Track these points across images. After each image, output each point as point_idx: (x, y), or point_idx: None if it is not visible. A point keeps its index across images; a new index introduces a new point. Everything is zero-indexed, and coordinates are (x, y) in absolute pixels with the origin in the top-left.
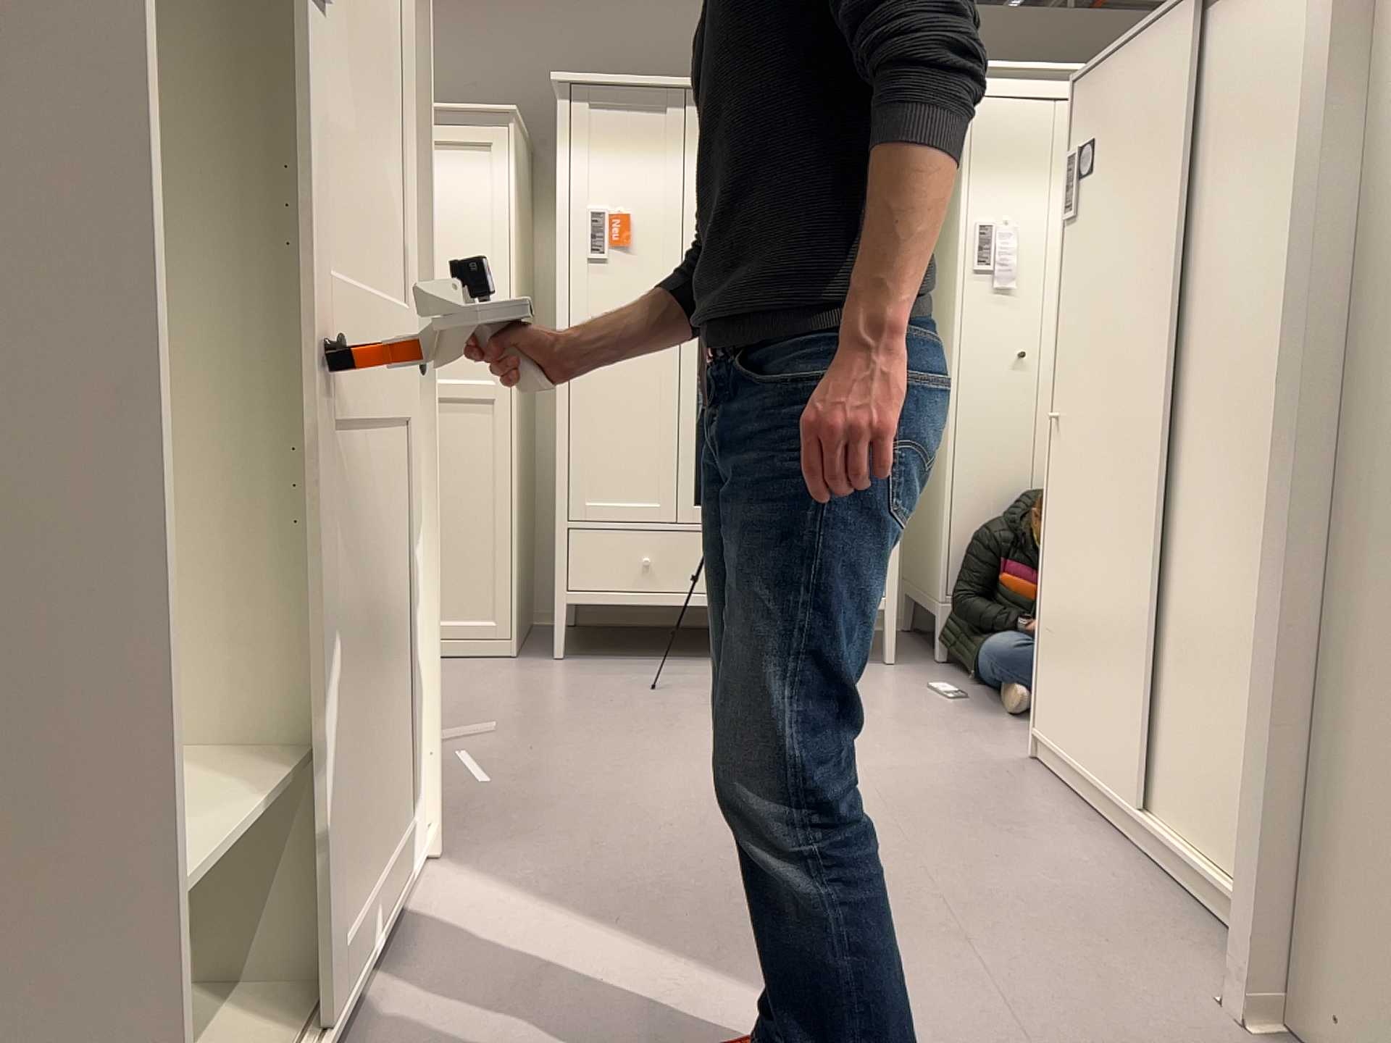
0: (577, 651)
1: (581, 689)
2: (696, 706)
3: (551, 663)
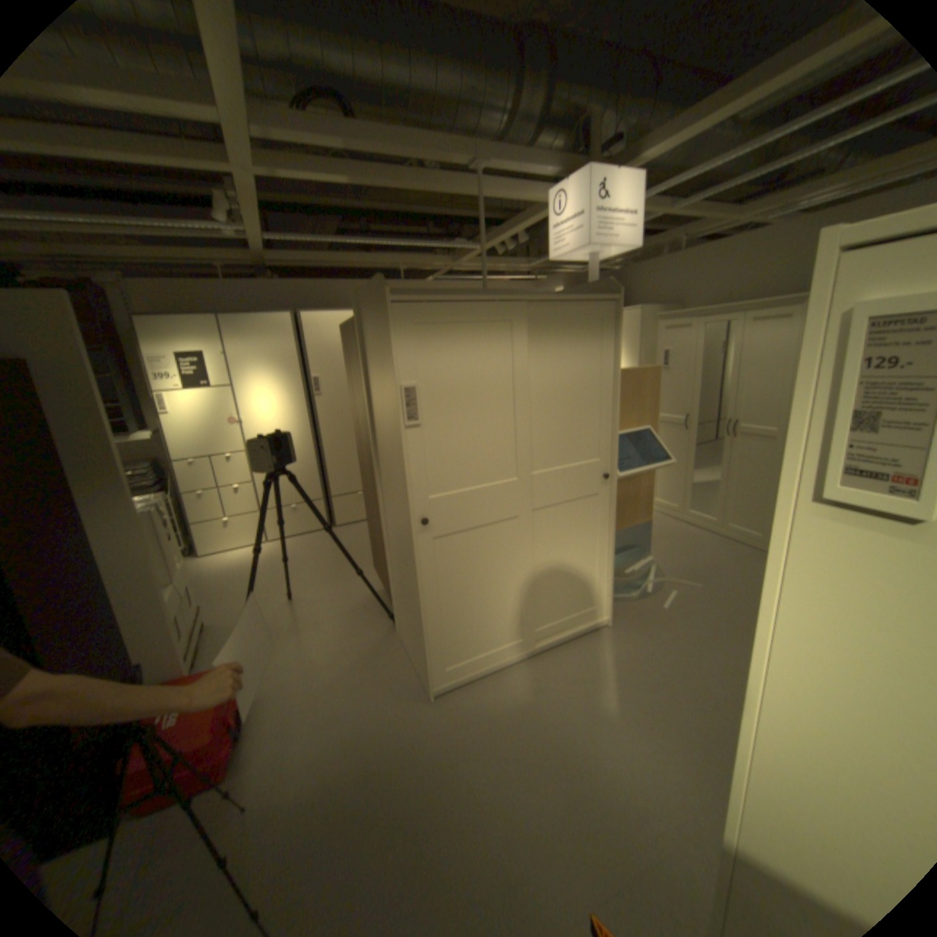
0: None
1: None
2: None
3: None
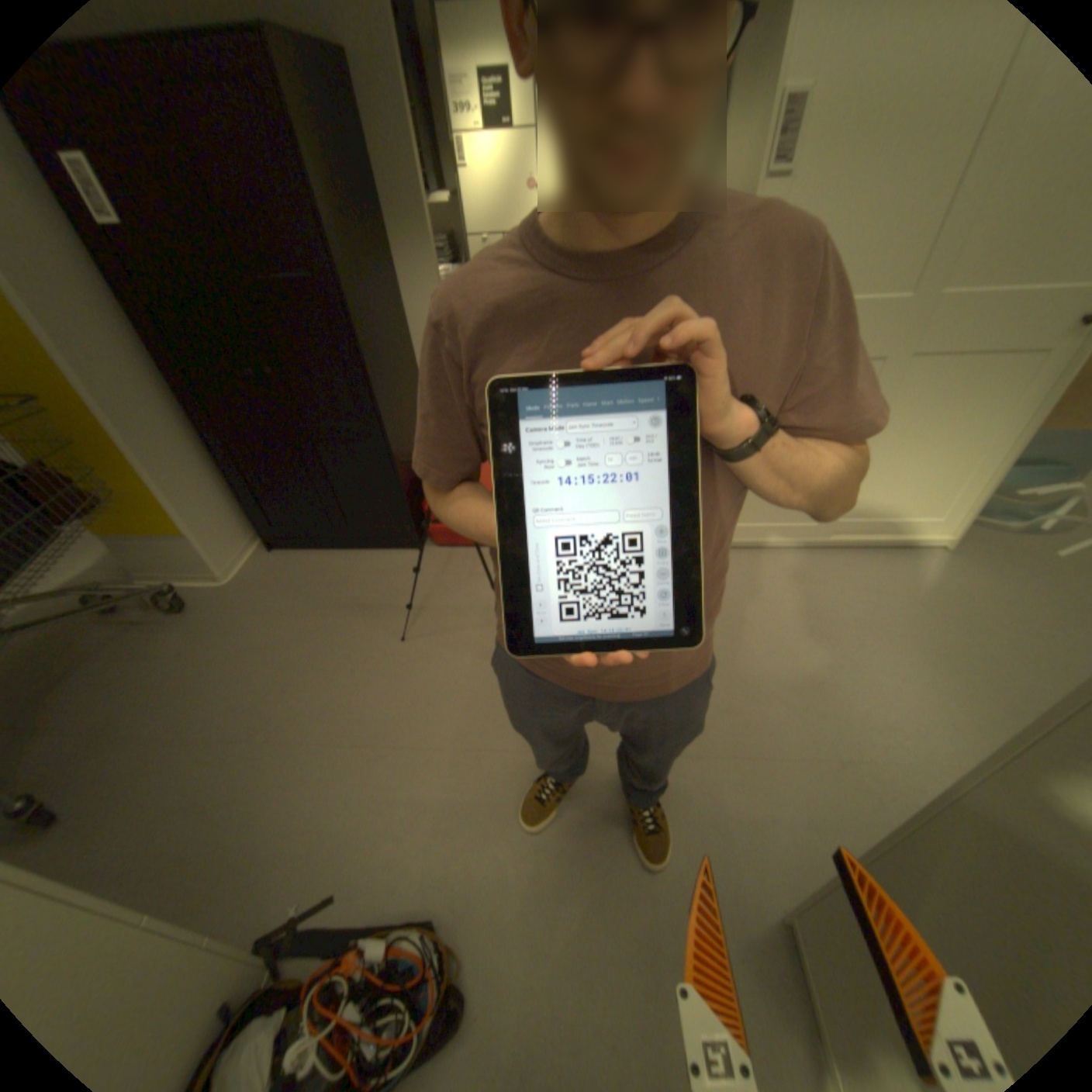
0: None
1: None
2: None
3: None
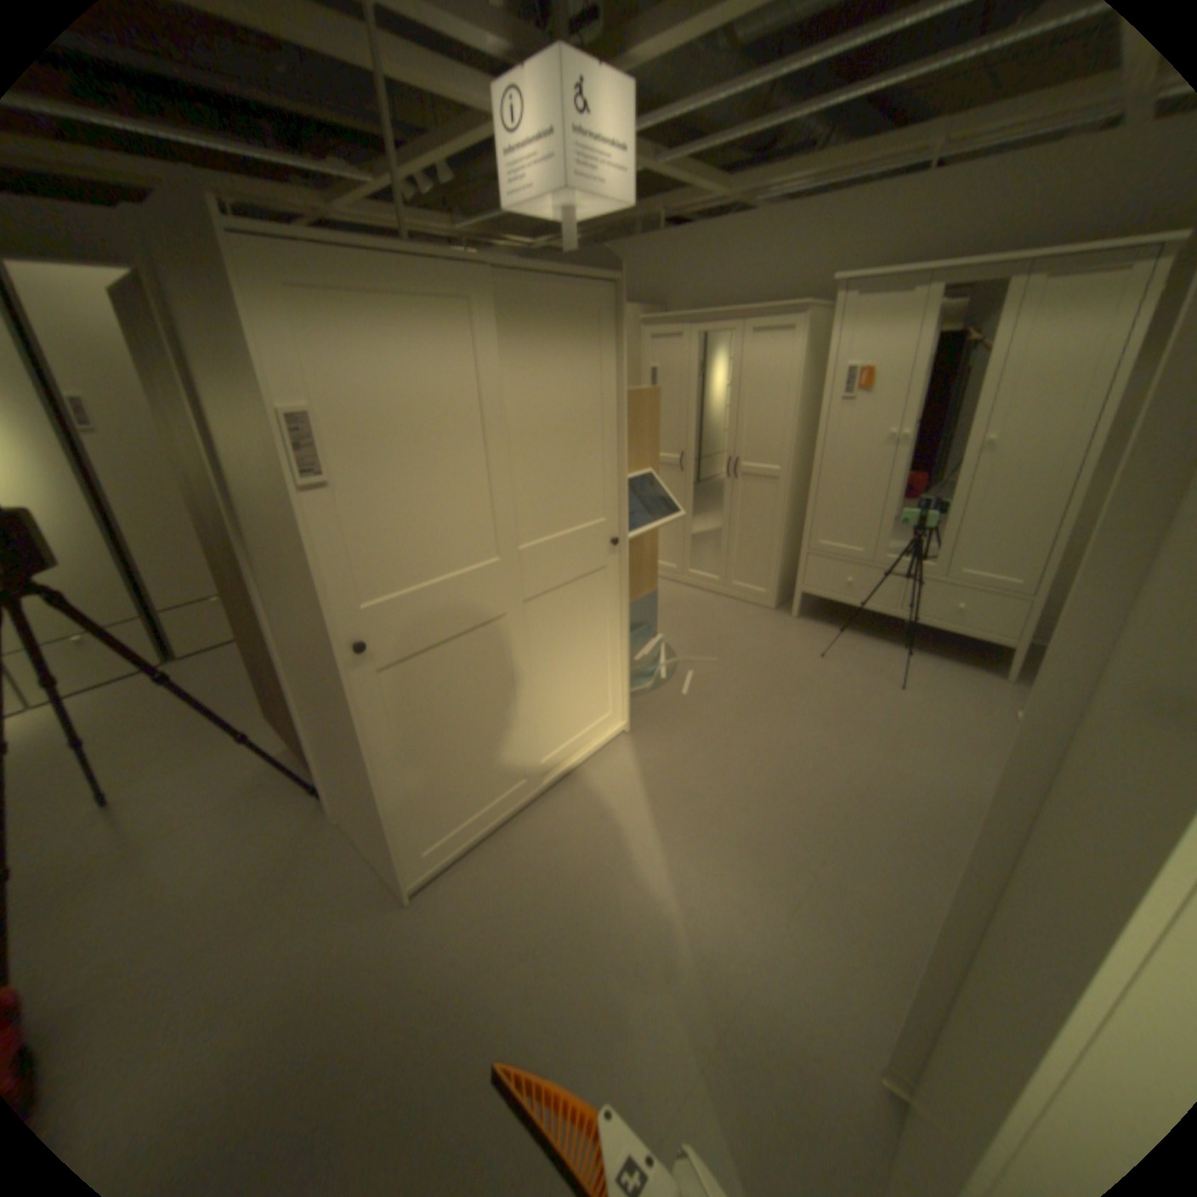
0: (811, 613)
1: (785, 644)
2: (835, 677)
3: (788, 619)
